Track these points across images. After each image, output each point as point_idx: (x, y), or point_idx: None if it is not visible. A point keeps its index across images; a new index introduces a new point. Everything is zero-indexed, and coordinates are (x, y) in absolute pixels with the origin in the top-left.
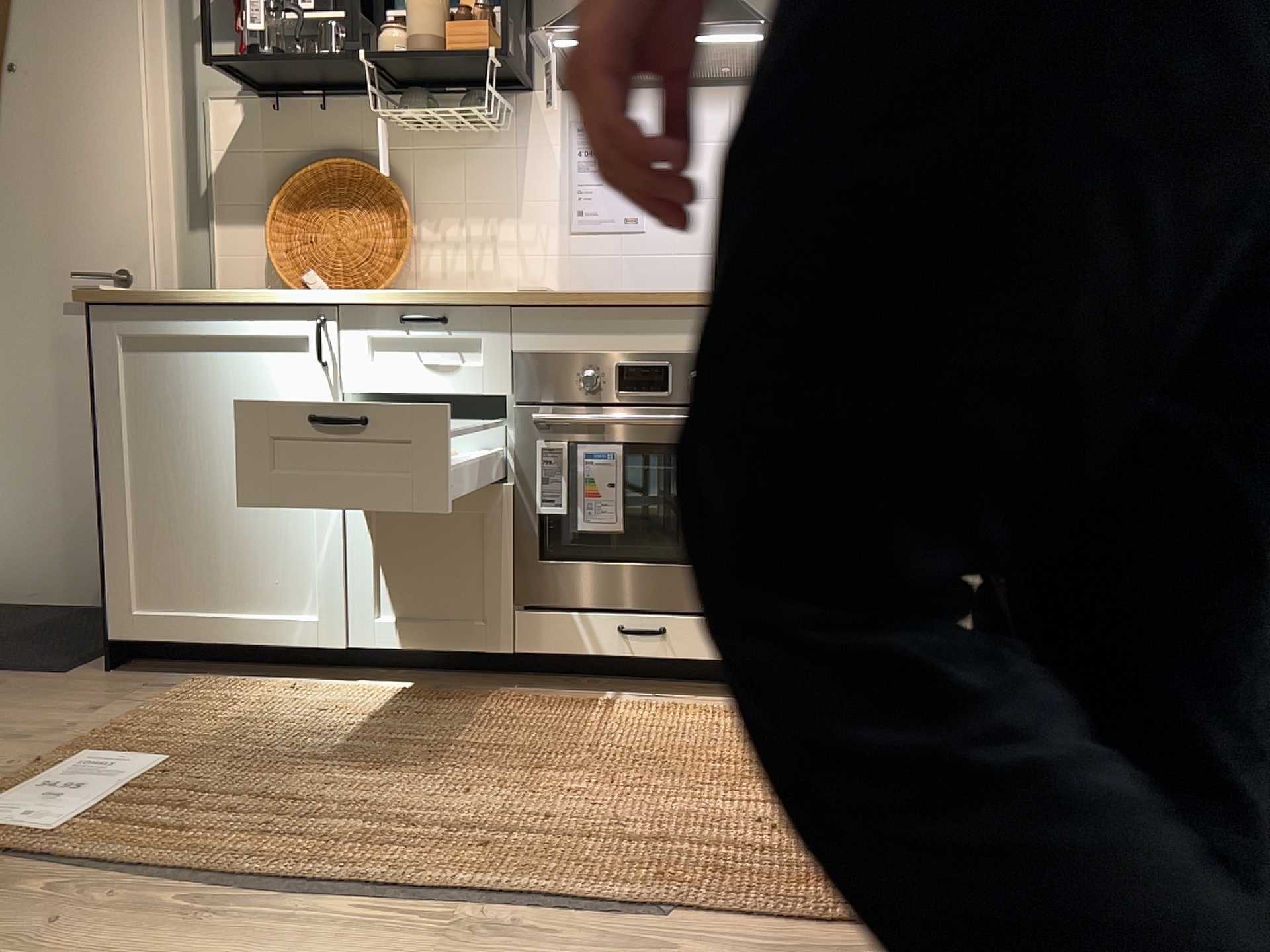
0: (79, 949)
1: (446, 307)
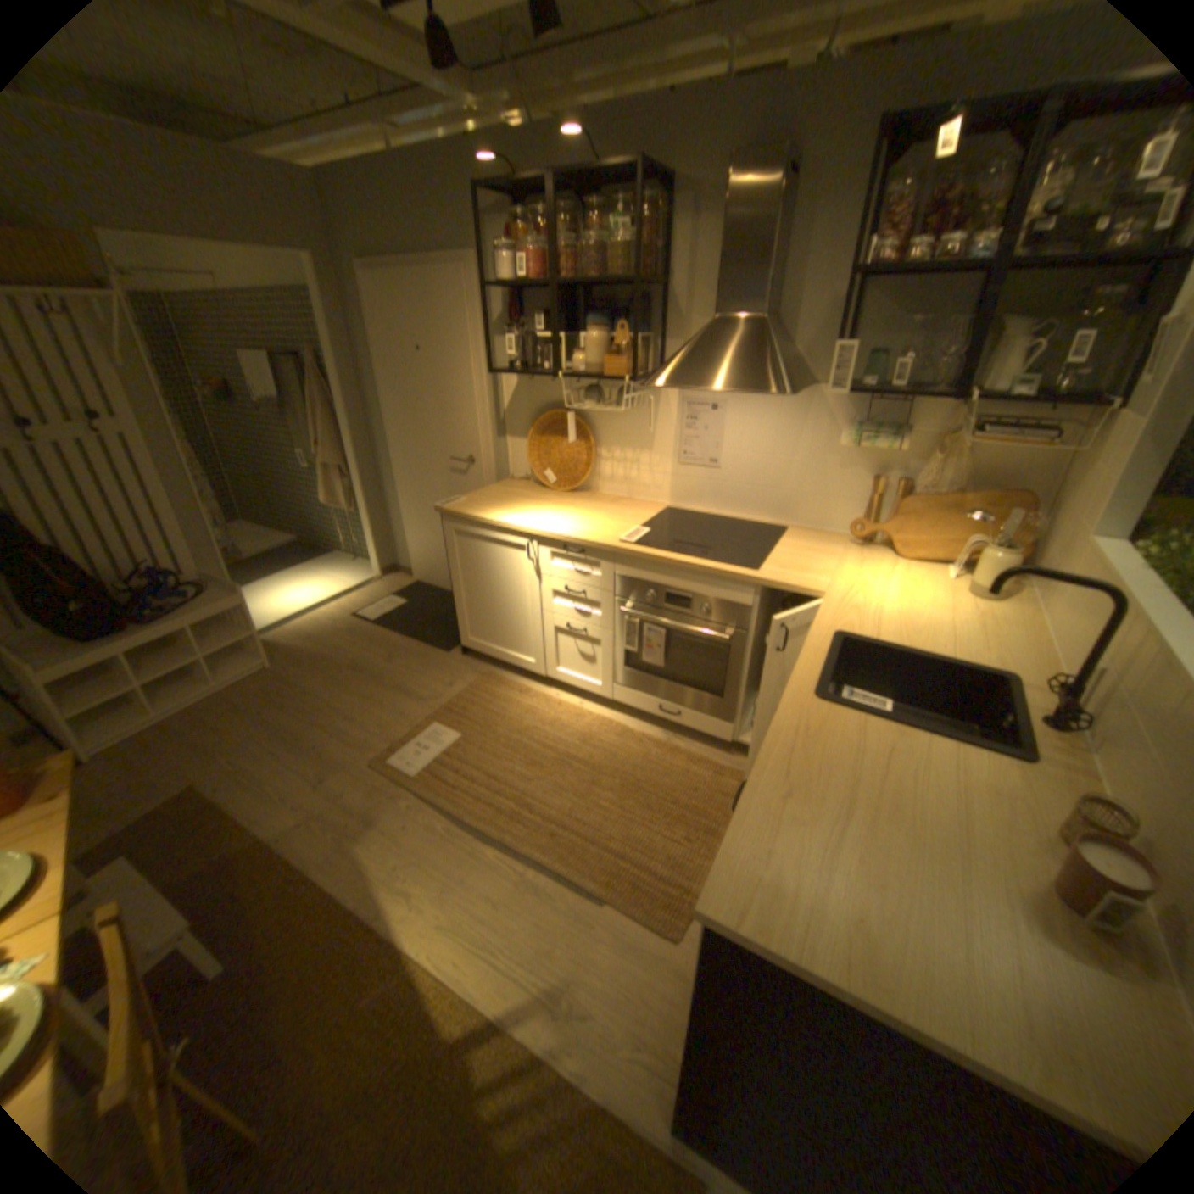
0: (408, 839)
1: (584, 546)
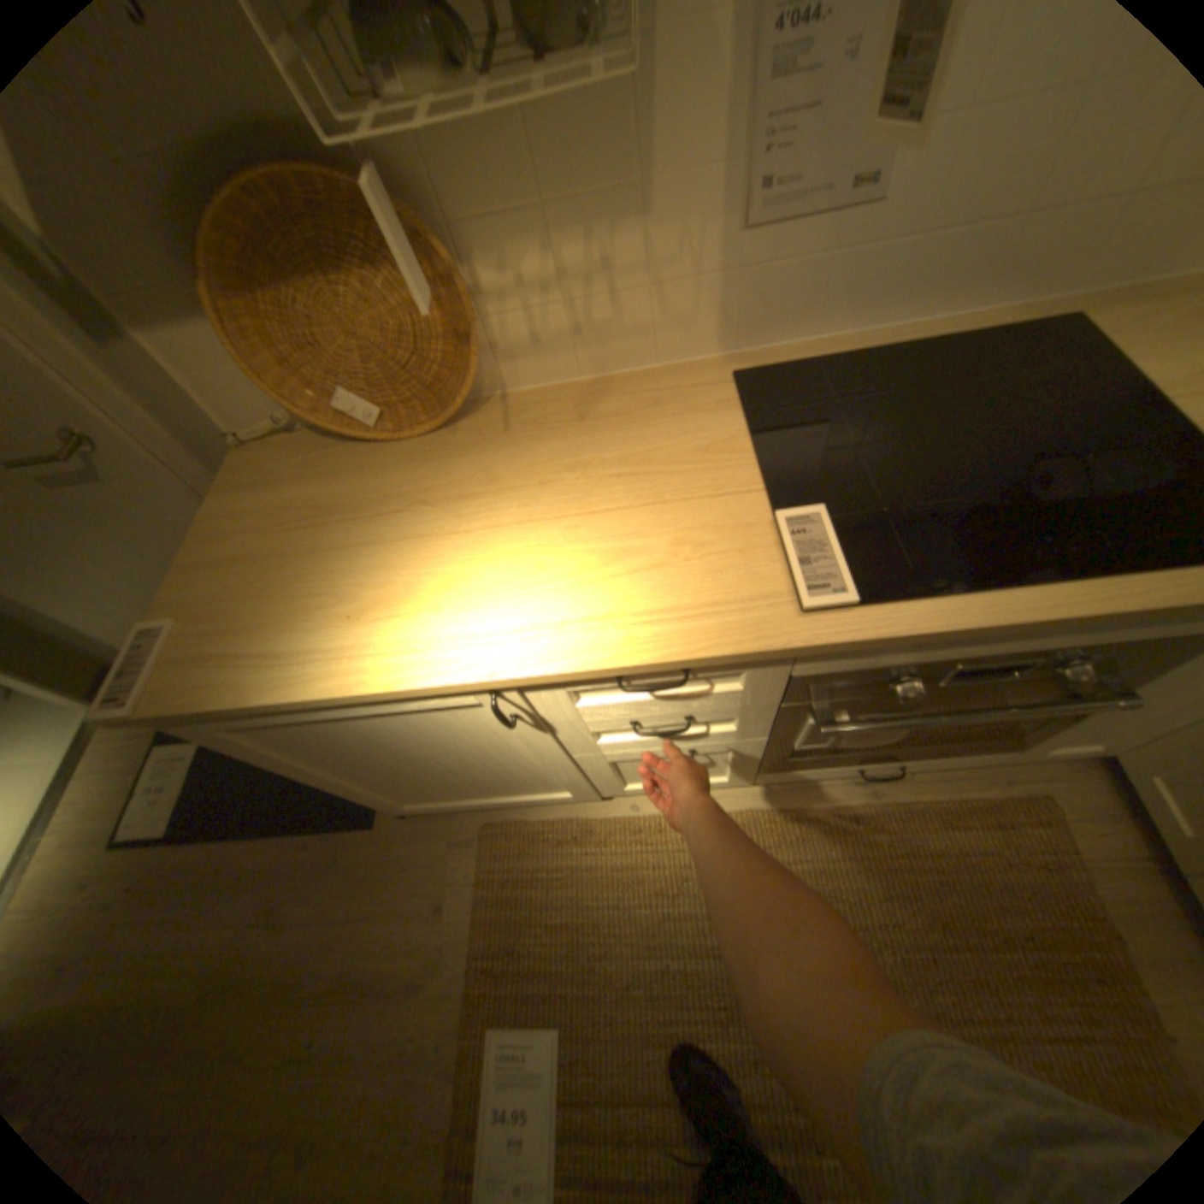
0: None
1: (693, 660)
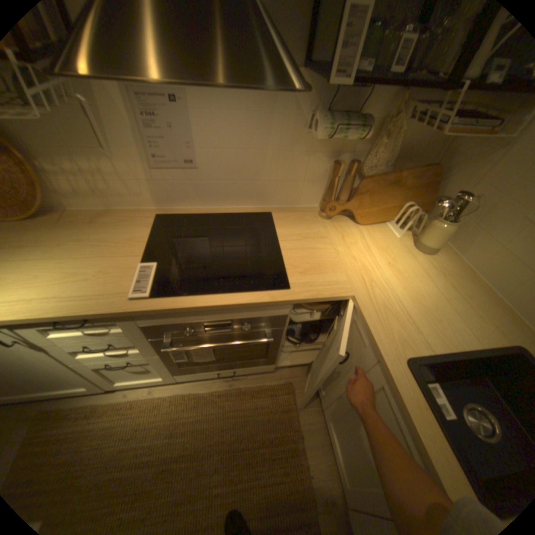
0: None
1: (83, 317)
